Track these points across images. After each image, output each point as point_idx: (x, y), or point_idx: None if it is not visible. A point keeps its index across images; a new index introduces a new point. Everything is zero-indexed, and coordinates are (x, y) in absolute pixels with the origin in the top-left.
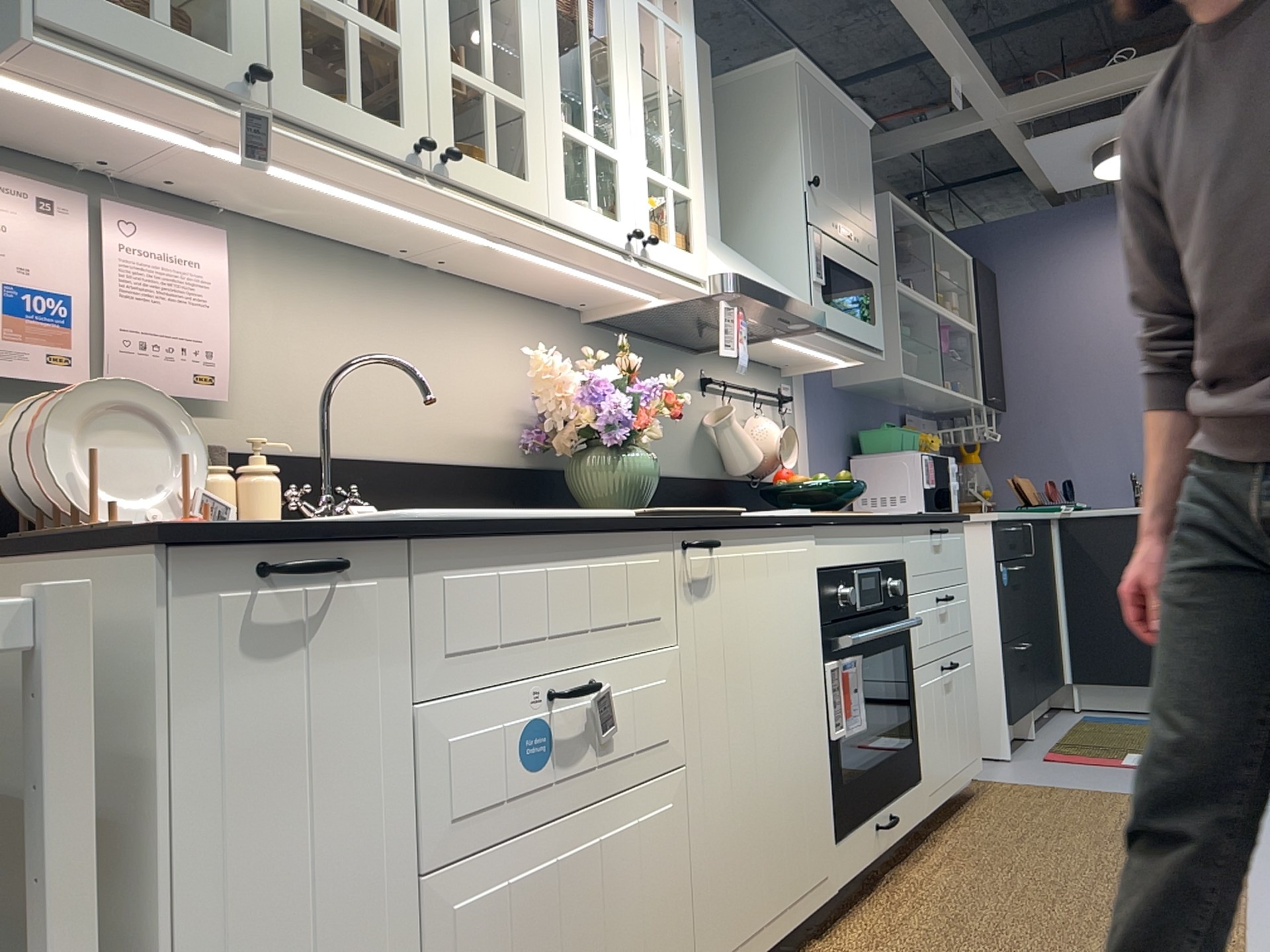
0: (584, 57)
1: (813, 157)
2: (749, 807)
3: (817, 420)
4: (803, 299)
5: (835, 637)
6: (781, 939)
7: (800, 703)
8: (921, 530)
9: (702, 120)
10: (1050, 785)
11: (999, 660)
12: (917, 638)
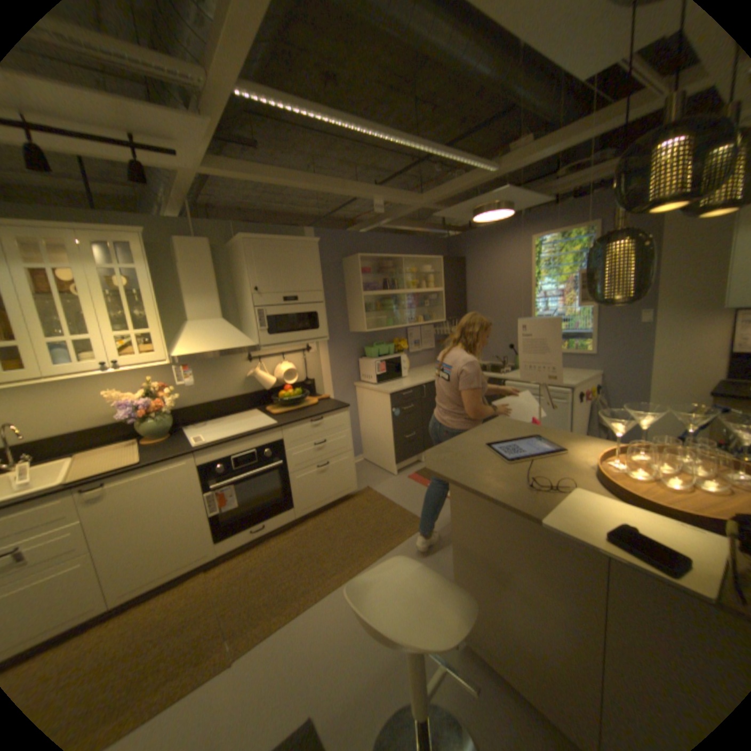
0: (59, 307)
1: (258, 276)
2: (141, 551)
3: (334, 350)
4: (245, 342)
5: (213, 483)
6: (170, 579)
7: (181, 512)
8: (299, 424)
9: (201, 273)
10: (383, 497)
11: (392, 442)
12: (292, 463)
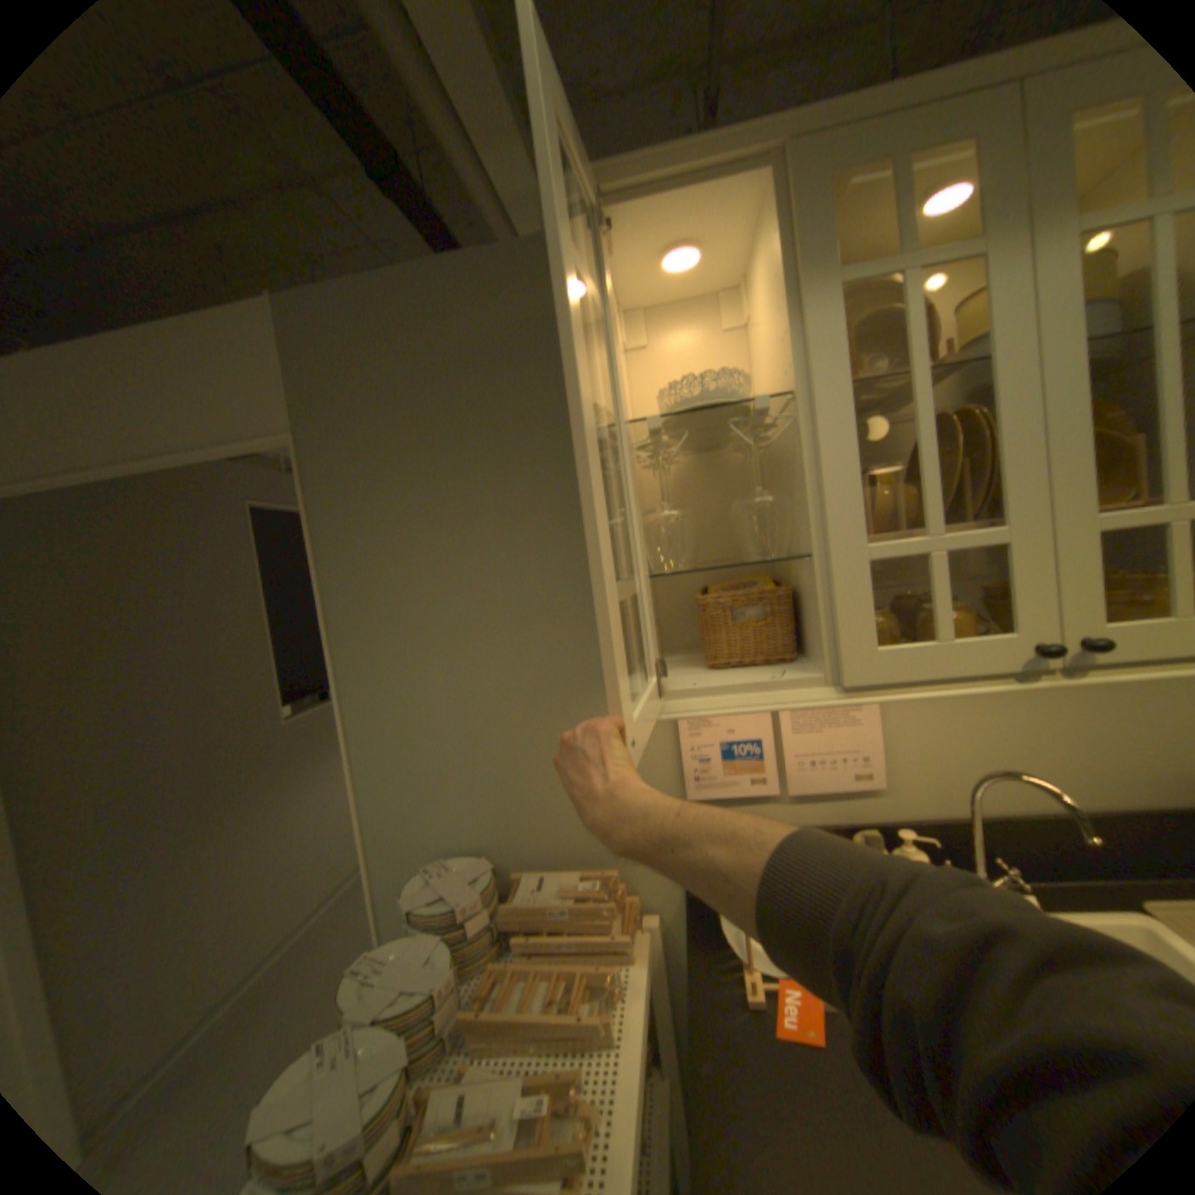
0: None
1: None
2: None
3: None
4: None
5: None
6: None
7: None
8: None
9: None
10: None
11: None
12: None
